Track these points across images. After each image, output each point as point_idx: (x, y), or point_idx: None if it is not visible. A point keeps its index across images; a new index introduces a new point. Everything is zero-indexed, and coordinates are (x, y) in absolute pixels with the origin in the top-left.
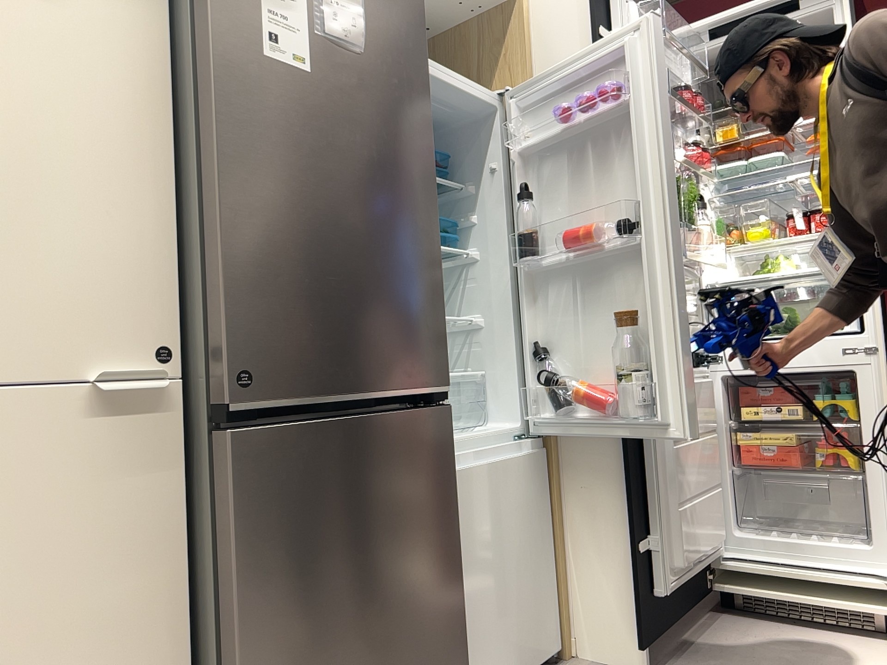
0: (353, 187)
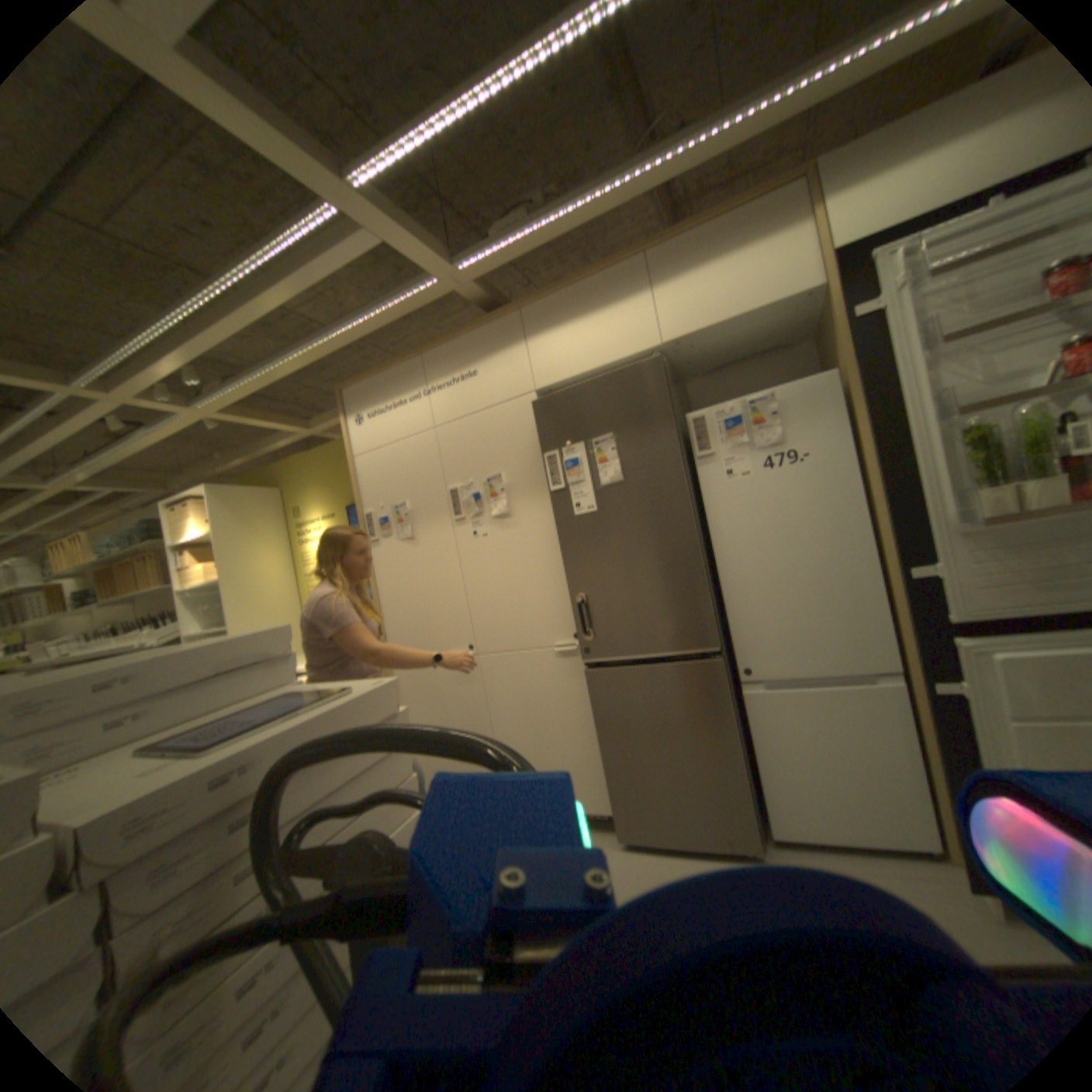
0: (628, 553)
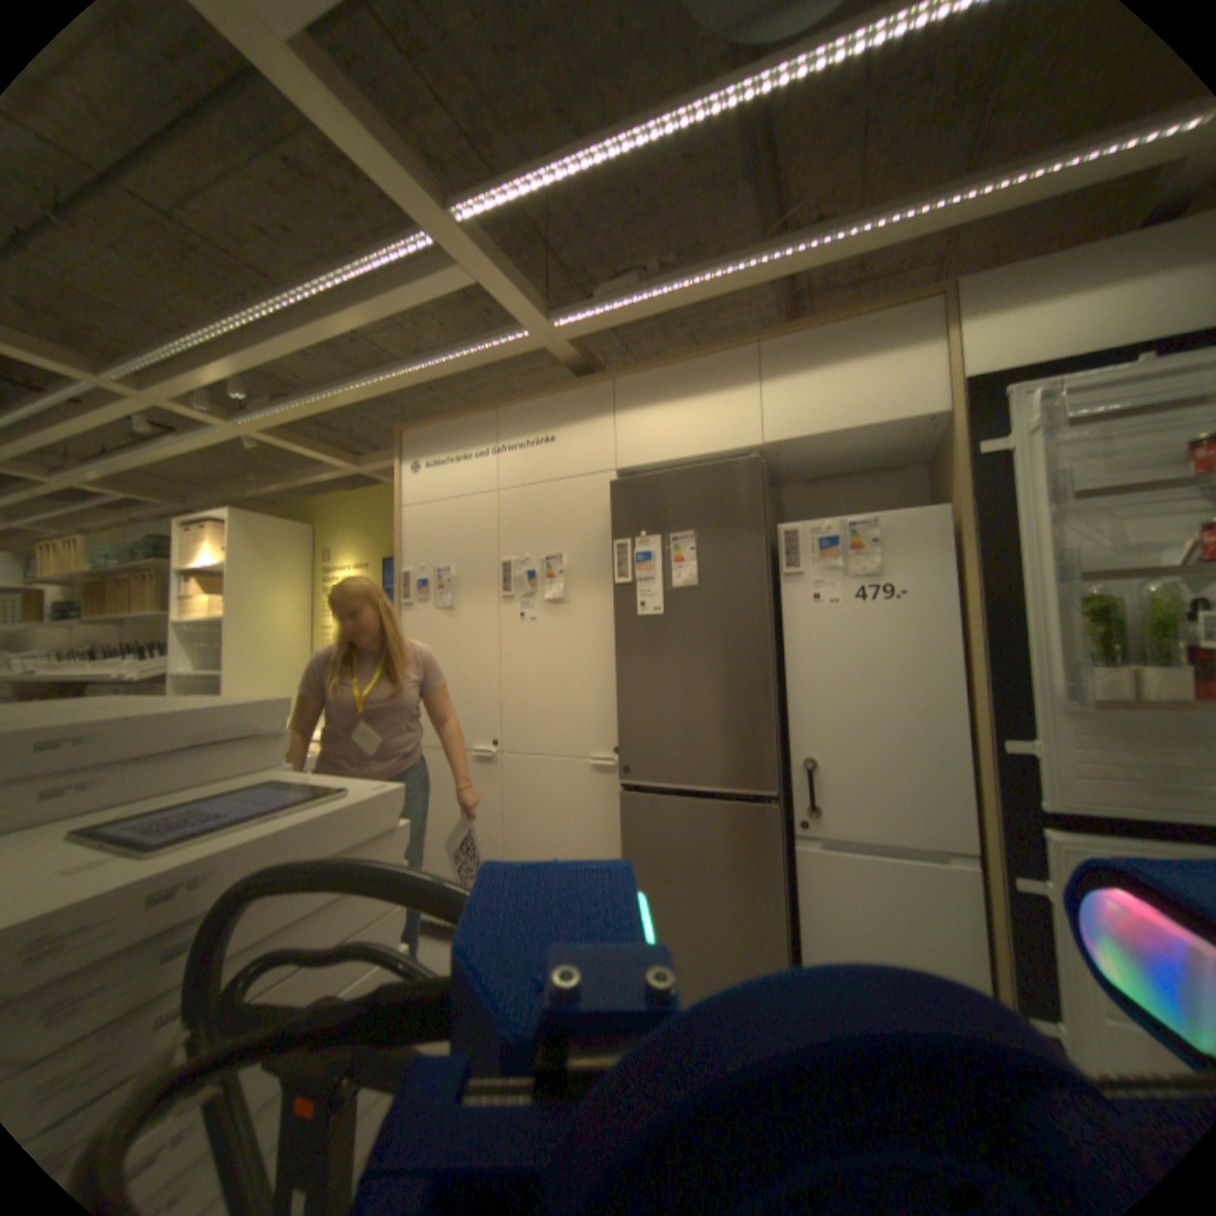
0: (690, 669)
